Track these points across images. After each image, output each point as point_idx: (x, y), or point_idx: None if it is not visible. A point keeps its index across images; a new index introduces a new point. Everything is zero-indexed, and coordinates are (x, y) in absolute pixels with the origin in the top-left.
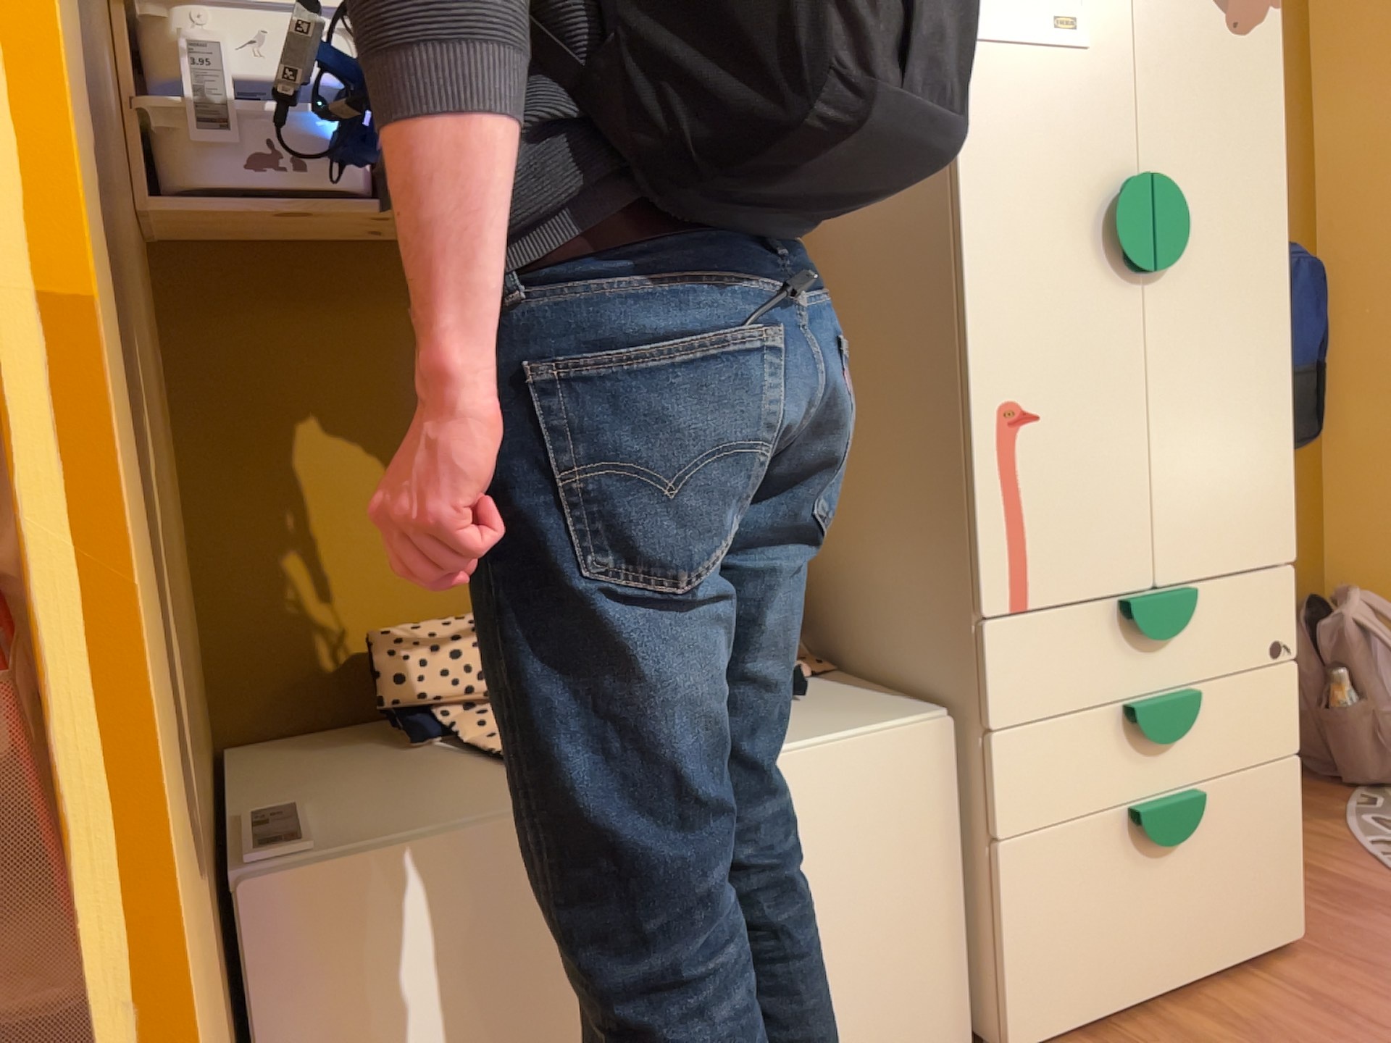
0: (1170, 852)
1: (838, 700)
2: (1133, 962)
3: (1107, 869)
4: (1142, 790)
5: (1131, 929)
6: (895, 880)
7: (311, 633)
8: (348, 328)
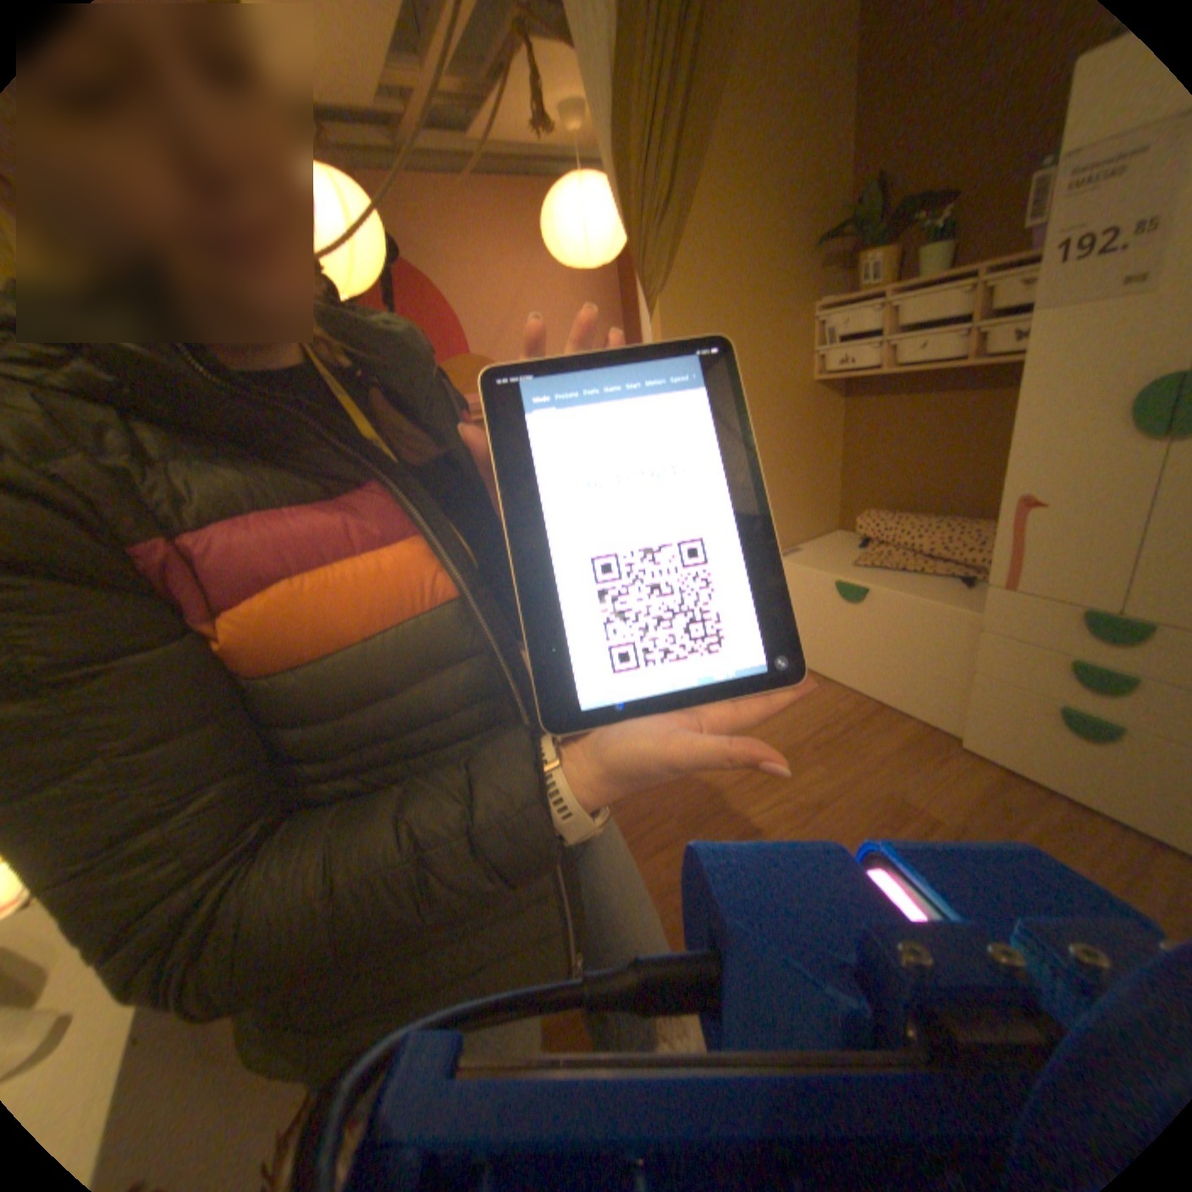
0: (1084, 739)
1: (975, 593)
2: (1044, 767)
3: (1038, 719)
4: (1075, 702)
5: (1047, 753)
6: (936, 659)
7: (866, 503)
8: (896, 400)
